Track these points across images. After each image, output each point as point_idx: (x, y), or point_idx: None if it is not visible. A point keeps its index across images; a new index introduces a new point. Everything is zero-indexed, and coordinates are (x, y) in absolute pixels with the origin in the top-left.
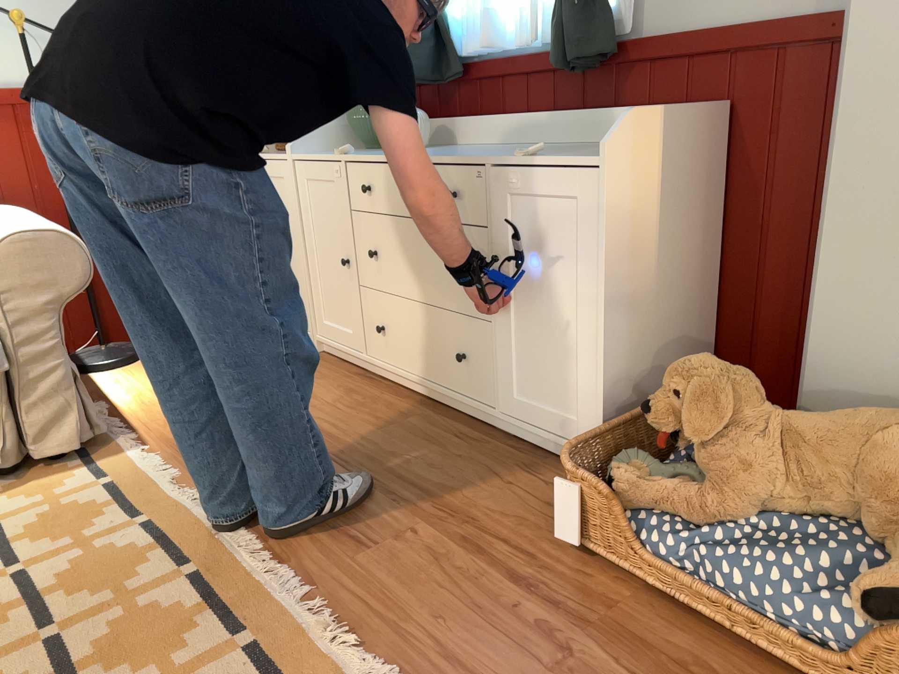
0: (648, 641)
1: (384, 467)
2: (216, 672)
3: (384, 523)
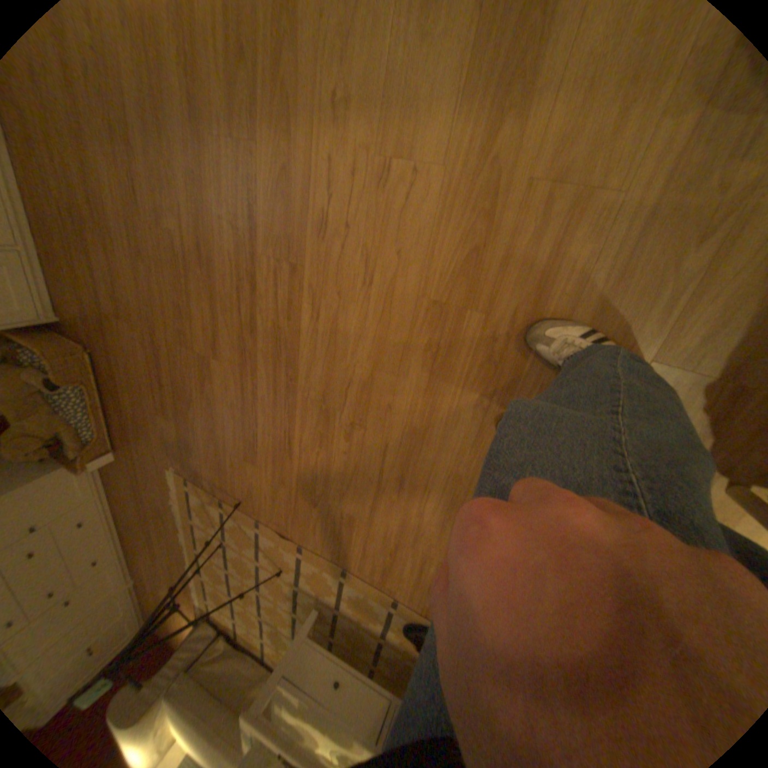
0: (113, 424)
1: (134, 521)
2: (192, 523)
3: (144, 508)
